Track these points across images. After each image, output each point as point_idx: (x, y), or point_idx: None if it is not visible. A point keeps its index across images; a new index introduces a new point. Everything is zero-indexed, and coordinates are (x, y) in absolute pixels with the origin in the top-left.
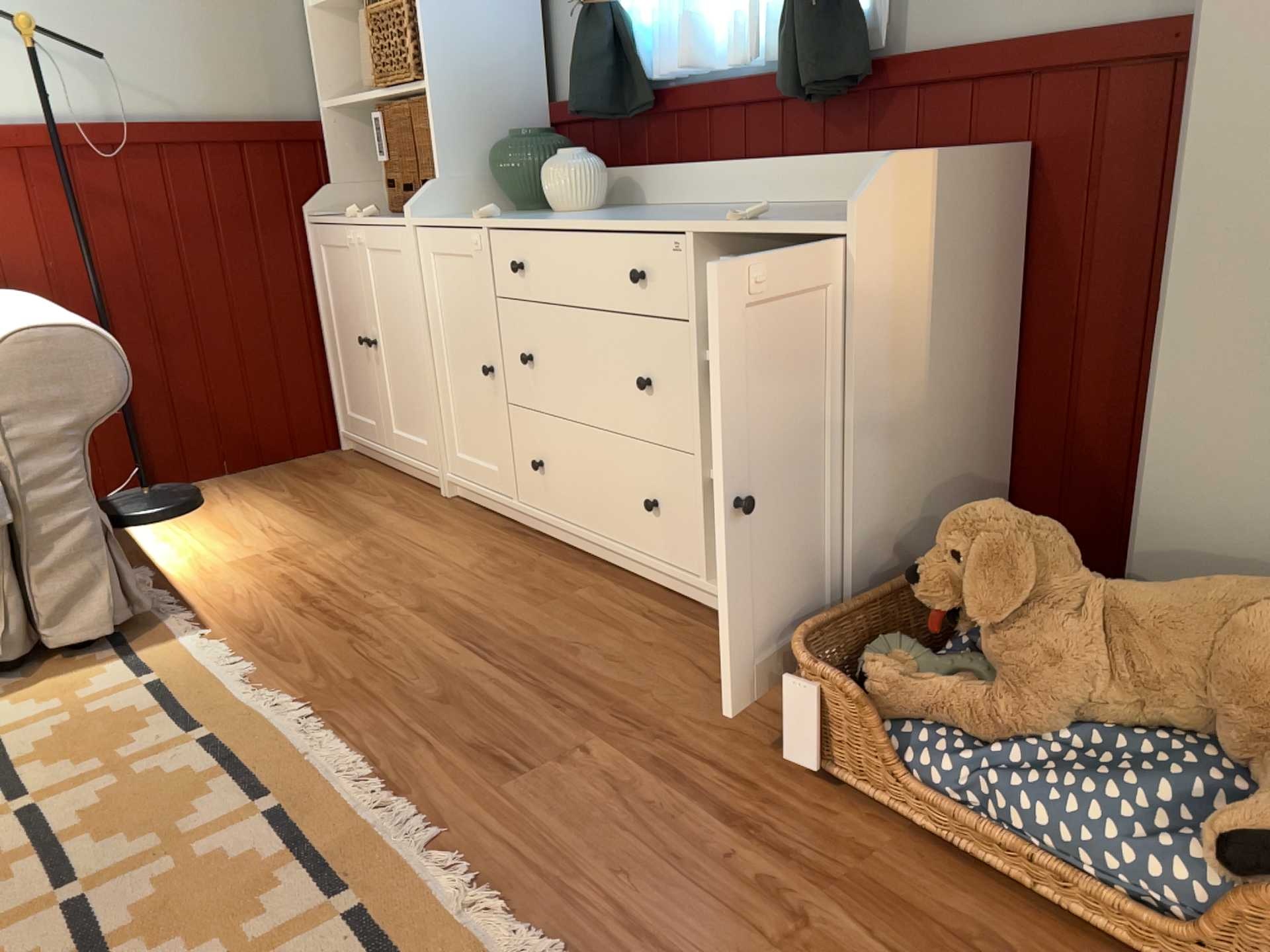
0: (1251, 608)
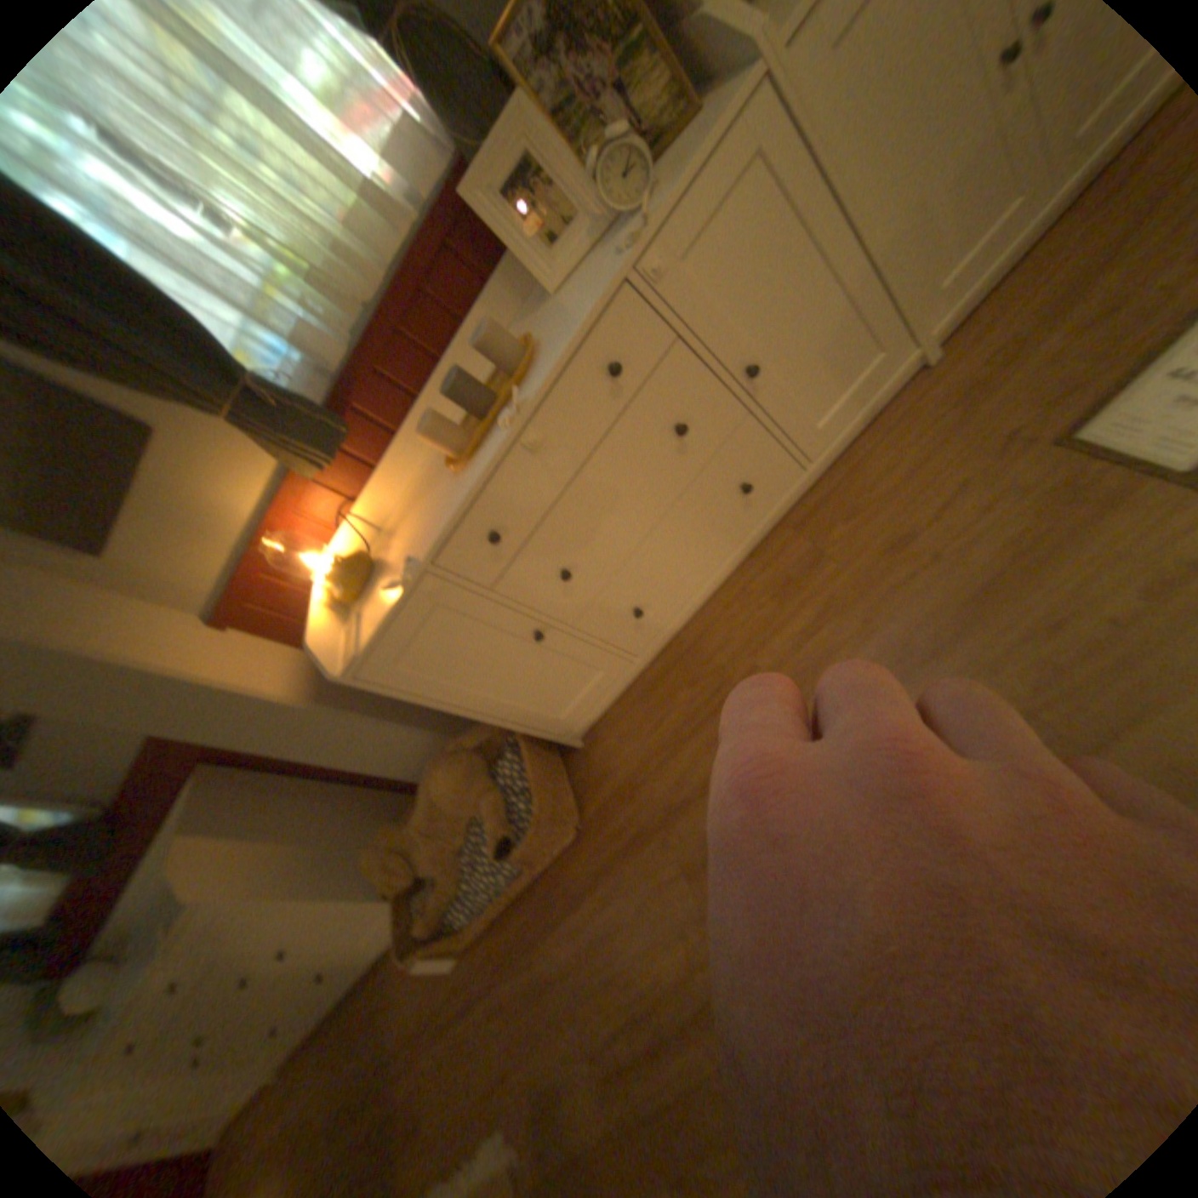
0: (427, 784)
